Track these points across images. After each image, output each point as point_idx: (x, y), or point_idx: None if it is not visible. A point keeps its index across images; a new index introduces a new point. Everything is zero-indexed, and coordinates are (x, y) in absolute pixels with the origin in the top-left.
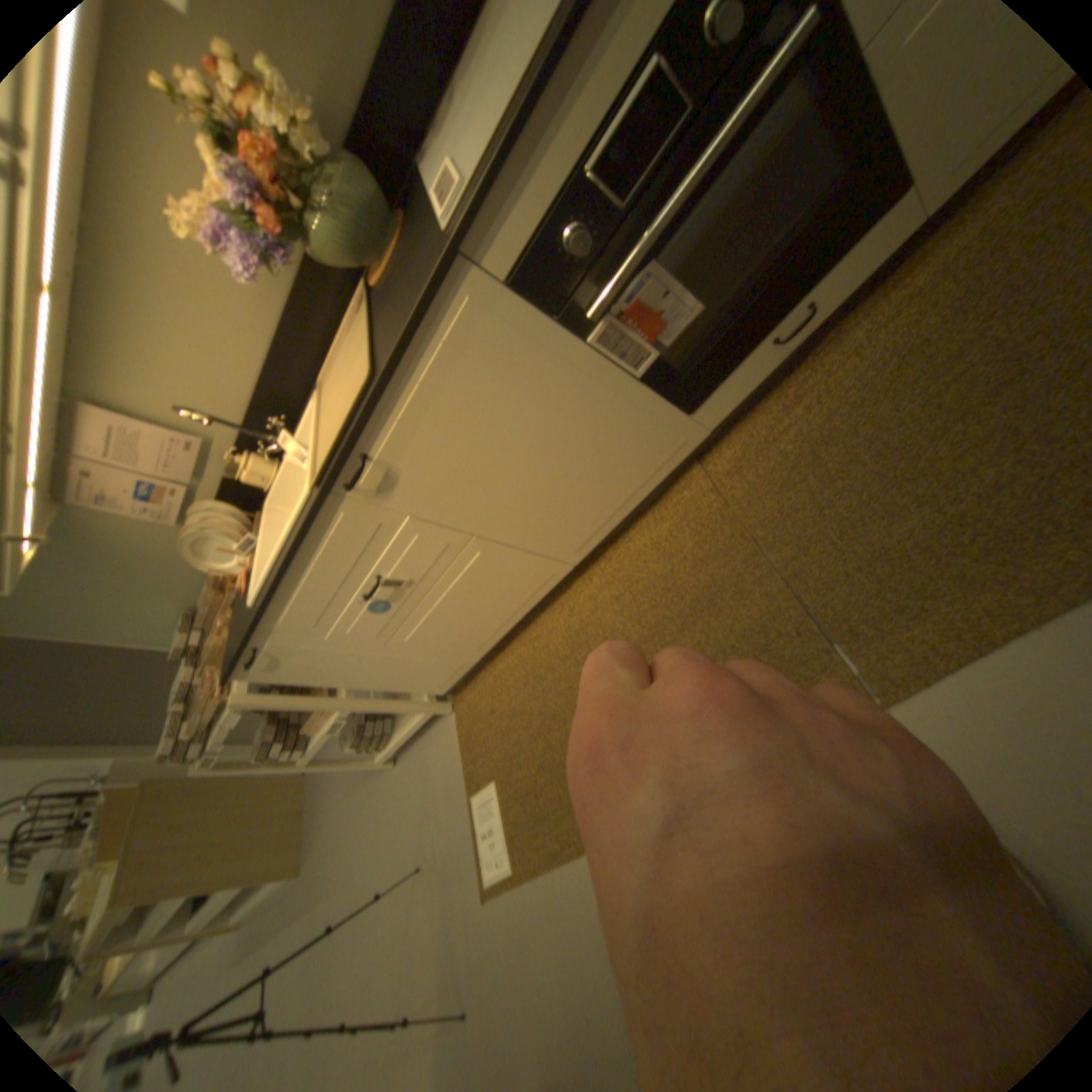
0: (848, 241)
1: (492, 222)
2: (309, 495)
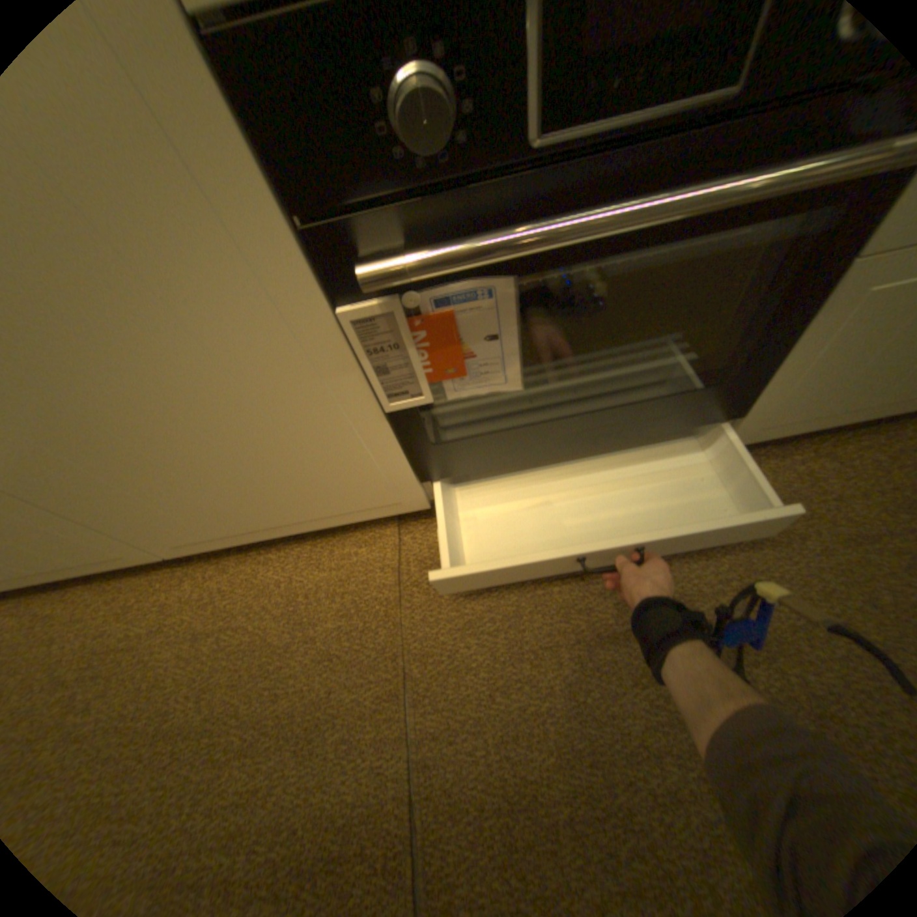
0: (672, 424)
1: None
2: None
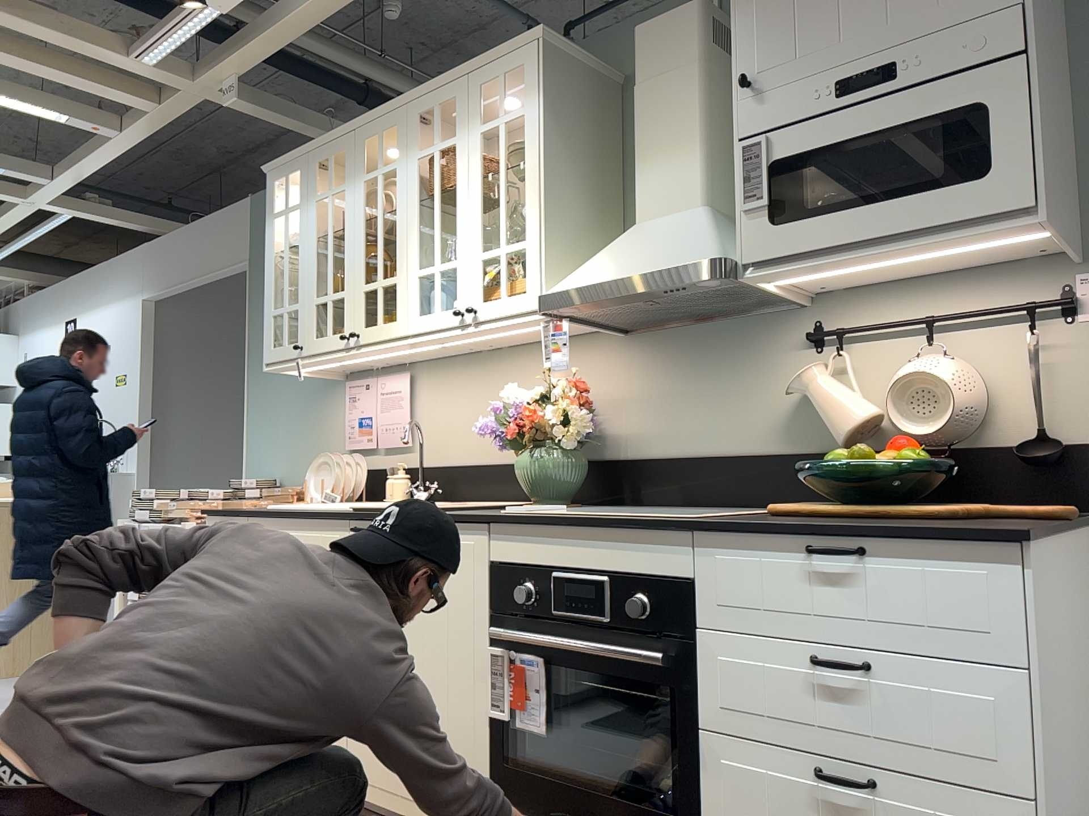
0: None
1: (508, 533)
2: (348, 509)
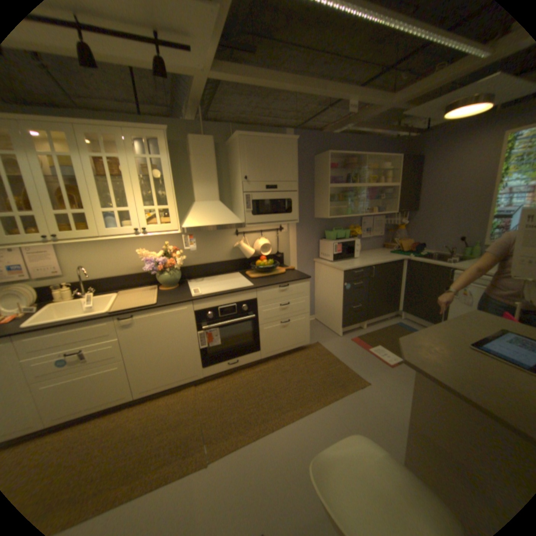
0: (248, 352)
1: (201, 301)
2: (103, 312)
